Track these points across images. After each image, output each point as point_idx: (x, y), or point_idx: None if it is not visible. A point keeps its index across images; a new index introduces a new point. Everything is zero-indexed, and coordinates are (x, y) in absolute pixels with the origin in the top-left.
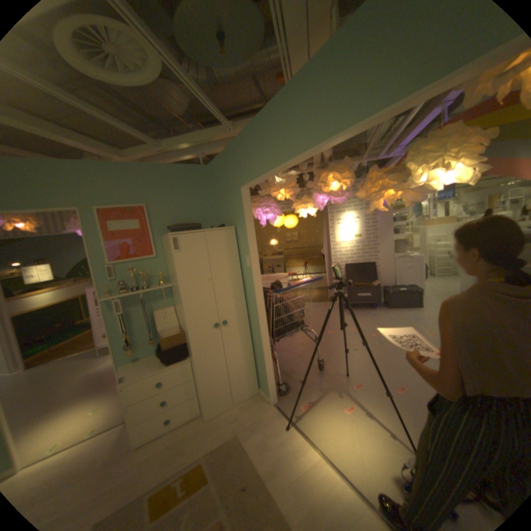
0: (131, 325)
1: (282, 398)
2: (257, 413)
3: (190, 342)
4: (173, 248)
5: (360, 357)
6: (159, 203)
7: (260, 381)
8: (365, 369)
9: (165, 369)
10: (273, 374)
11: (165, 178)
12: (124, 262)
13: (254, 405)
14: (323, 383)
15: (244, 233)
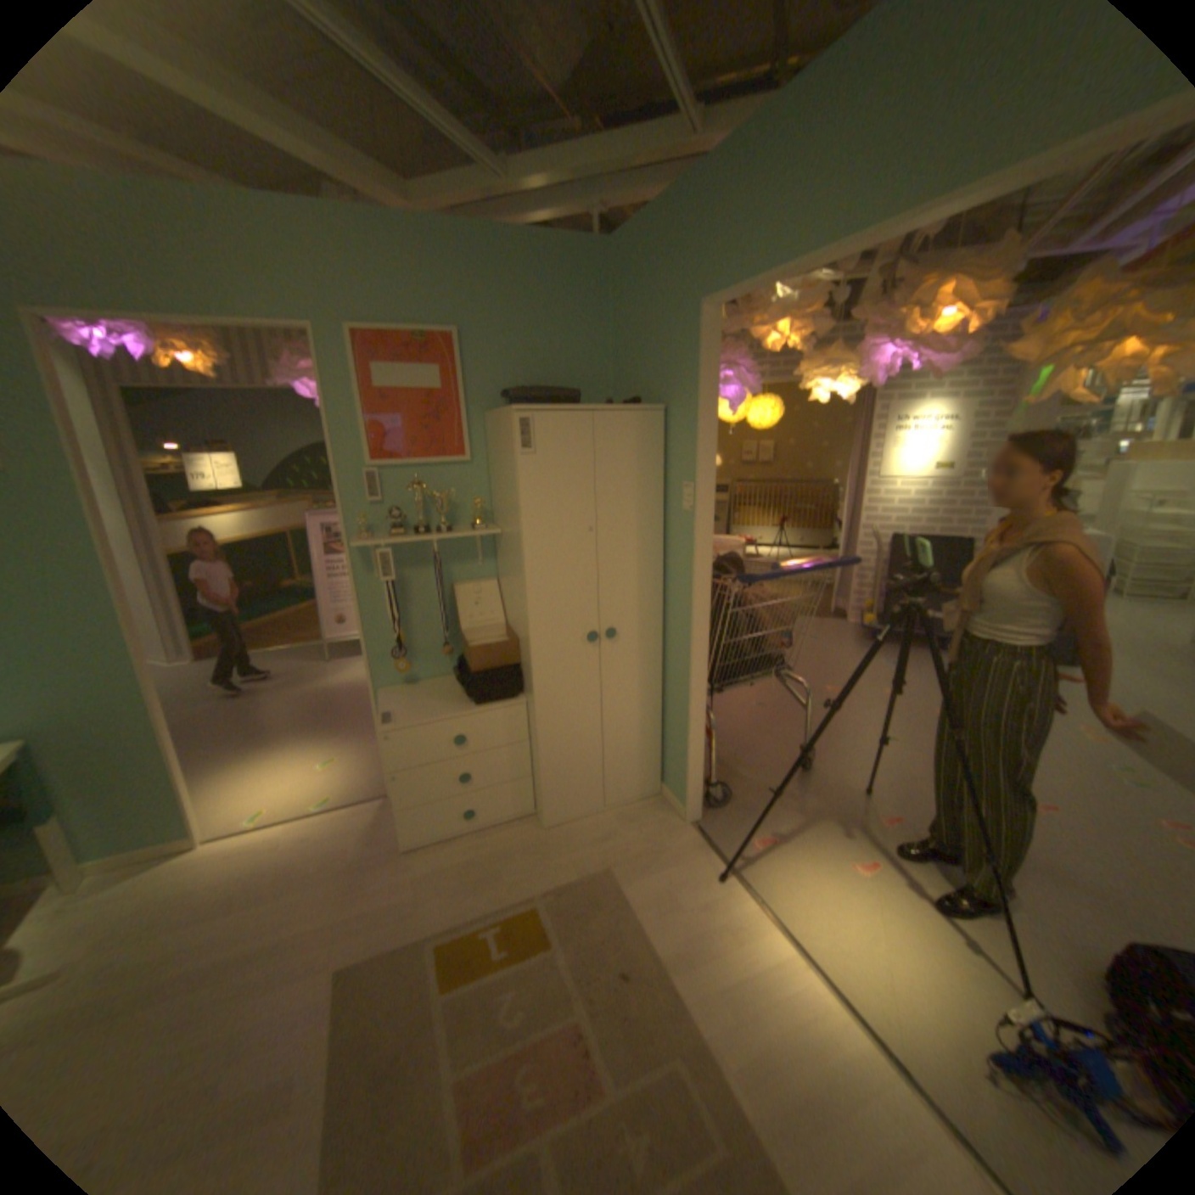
0: (407, 607)
1: (711, 814)
2: (655, 833)
3: (533, 664)
4: (519, 443)
5: (903, 757)
6: (487, 330)
7: (667, 769)
8: (914, 786)
9: (474, 711)
10: (703, 761)
11: (506, 264)
12: (402, 465)
13: (649, 816)
14: (808, 799)
15: (689, 424)
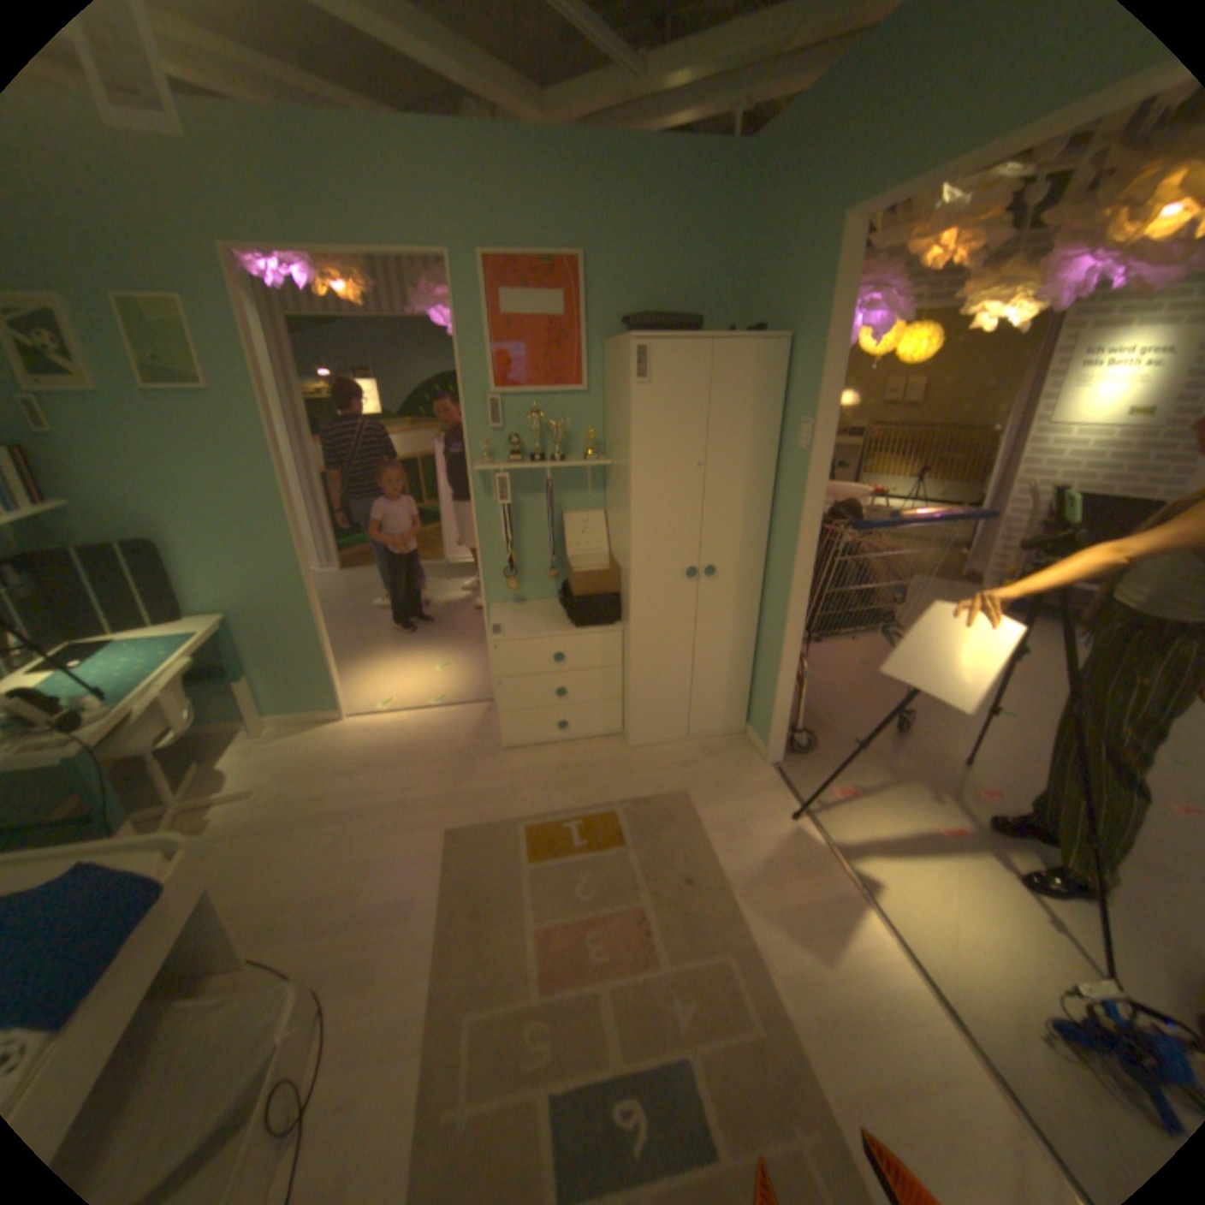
0: (519, 531)
1: (793, 758)
2: (734, 767)
3: (631, 594)
4: (634, 372)
5: (1019, 734)
6: (612, 252)
7: (753, 710)
8: (1025, 764)
9: (574, 632)
10: (791, 706)
11: (637, 177)
12: (522, 393)
13: (730, 751)
14: (899, 759)
15: (816, 354)
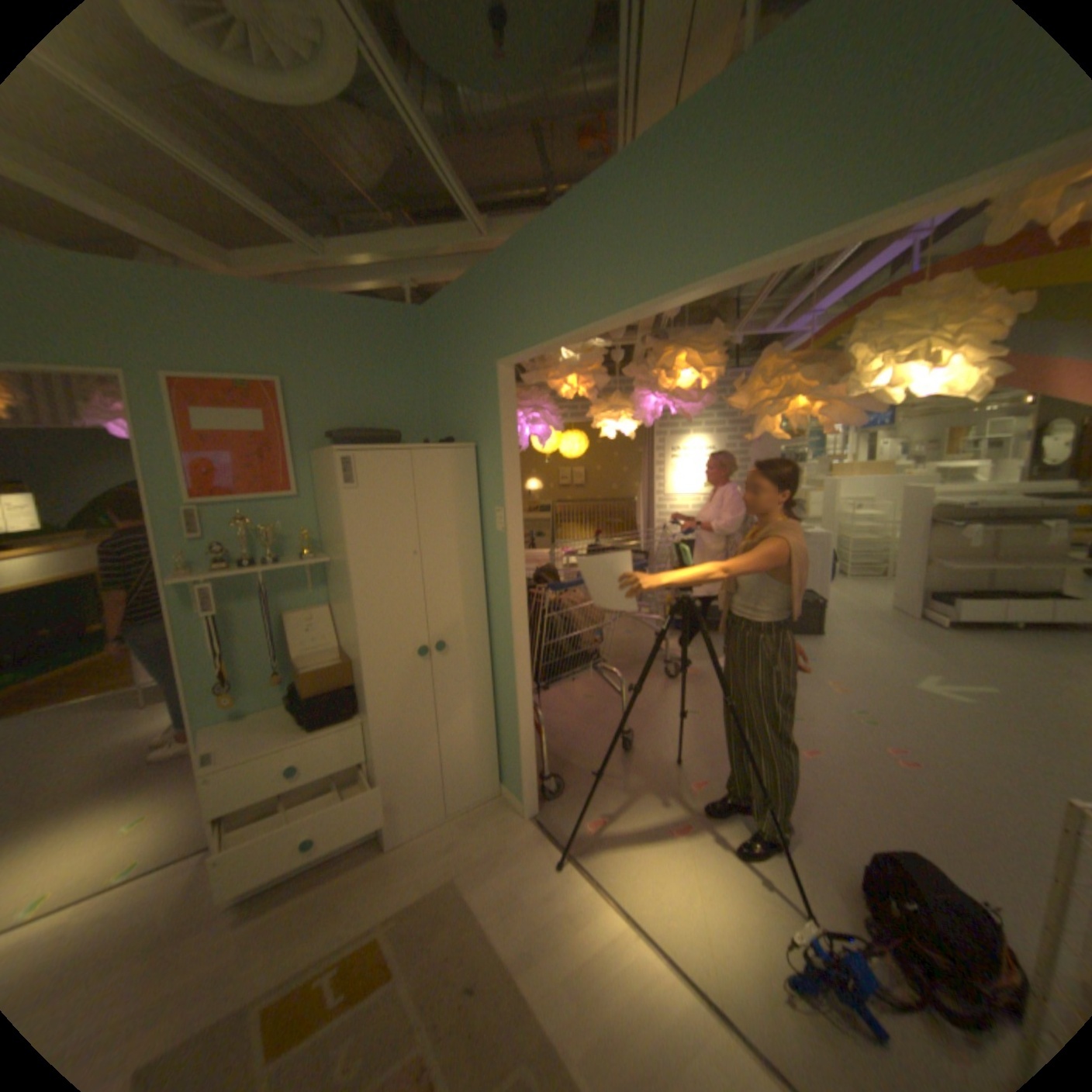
0: (232, 641)
1: (548, 806)
2: (496, 835)
3: (366, 684)
4: (342, 479)
5: (704, 727)
6: (311, 379)
7: (504, 769)
8: (714, 751)
9: (307, 739)
10: (535, 756)
11: (328, 324)
12: (225, 501)
13: (490, 818)
14: (631, 777)
15: (497, 459)
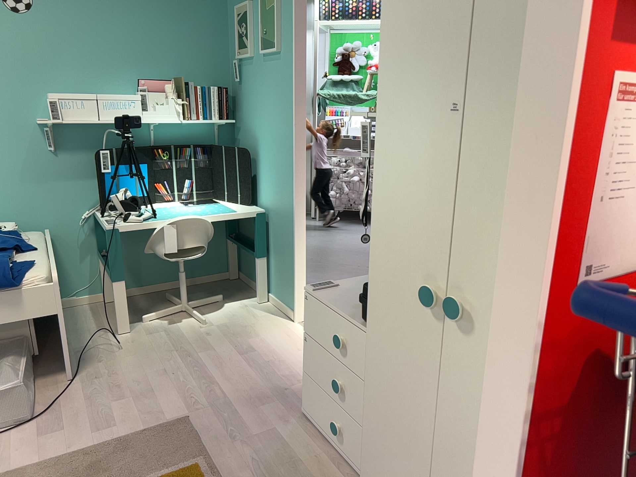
0: None
1: None
2: None
3: (371, 292)
4: None
5: None
6: None
7: None
8: None
9: (356, 322)
10: None
11: None
12: None
13: None
14: None
15: None
